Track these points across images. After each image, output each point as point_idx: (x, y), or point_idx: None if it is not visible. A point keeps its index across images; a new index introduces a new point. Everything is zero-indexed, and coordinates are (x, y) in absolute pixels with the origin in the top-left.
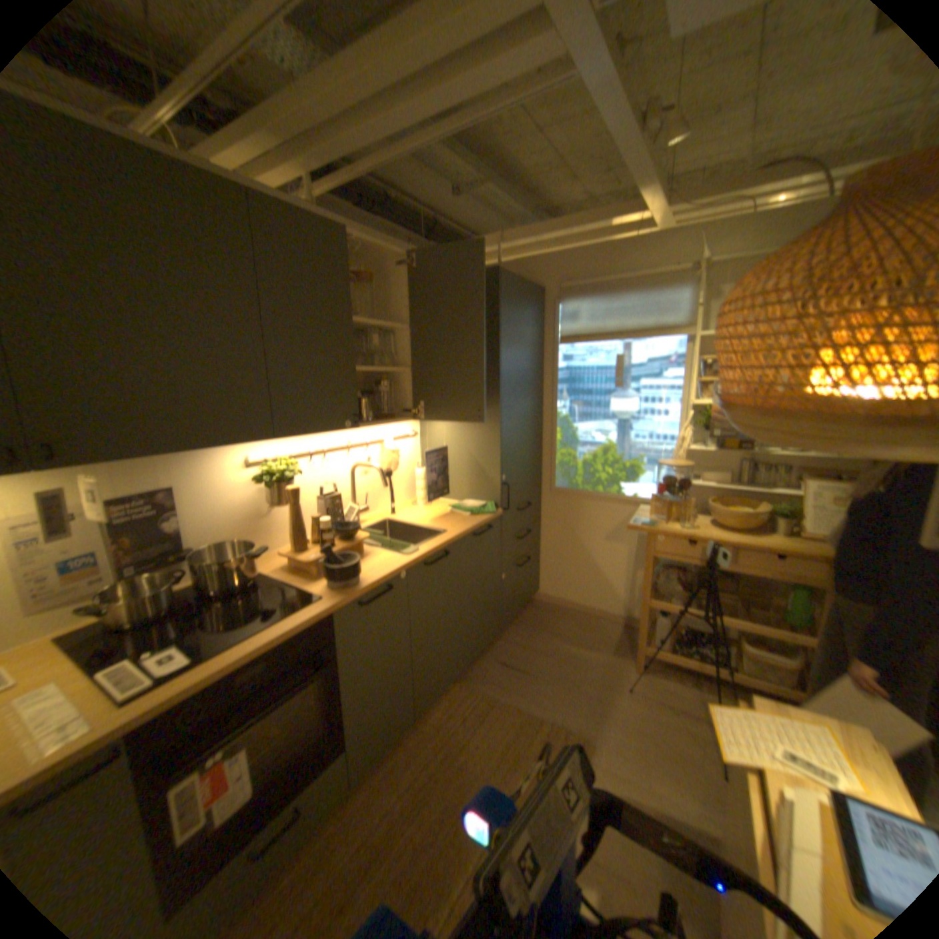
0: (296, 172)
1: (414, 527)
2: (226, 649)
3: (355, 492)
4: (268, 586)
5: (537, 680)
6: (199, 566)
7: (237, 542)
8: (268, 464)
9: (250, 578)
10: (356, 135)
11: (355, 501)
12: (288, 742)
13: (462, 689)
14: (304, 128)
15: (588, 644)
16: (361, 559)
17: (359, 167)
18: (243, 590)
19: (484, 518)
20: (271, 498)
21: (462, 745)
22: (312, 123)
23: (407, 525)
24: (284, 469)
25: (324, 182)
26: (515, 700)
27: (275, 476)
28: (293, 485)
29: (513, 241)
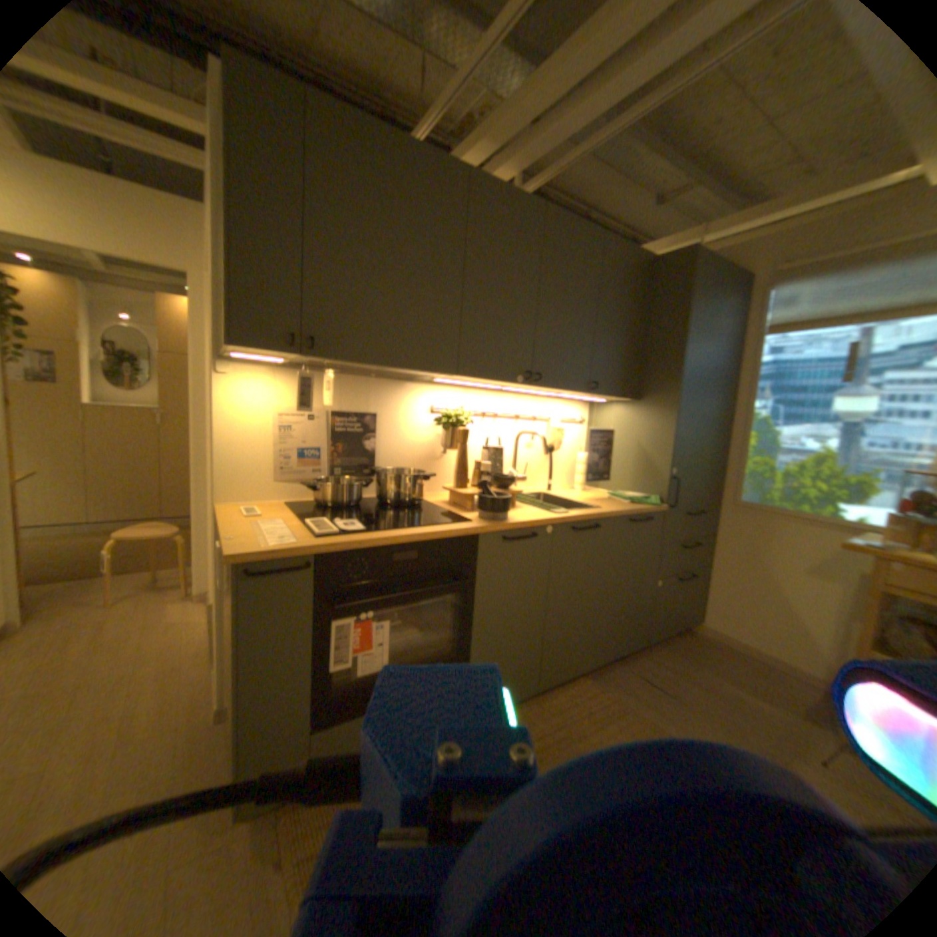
0: (511, 170)
1: (568, 502)
2: (392, 530)
3: (516, 459)
4: (430, 507)
5: (687, 708)
6: (383, 477)
7: (413, 470)
8: (448, 410)
9: (417, 500)
10: (567, 119)
11: (515, 468)
12: (423, 642)
13: (595, 686)
14: (524, 121)
15: (766, 695)
16: (512, 508)
17: (566, 156)
18: (411, 506)
19: (646, 508)
20: (445, 441)
21: (586, 735)
22: (530, 114)
23: (561, 500)
24: (459, 421)
25: (533, 179)
26: (656, 717)
27: (451, 419)
28: (464, 432)
29: (721, 228)
